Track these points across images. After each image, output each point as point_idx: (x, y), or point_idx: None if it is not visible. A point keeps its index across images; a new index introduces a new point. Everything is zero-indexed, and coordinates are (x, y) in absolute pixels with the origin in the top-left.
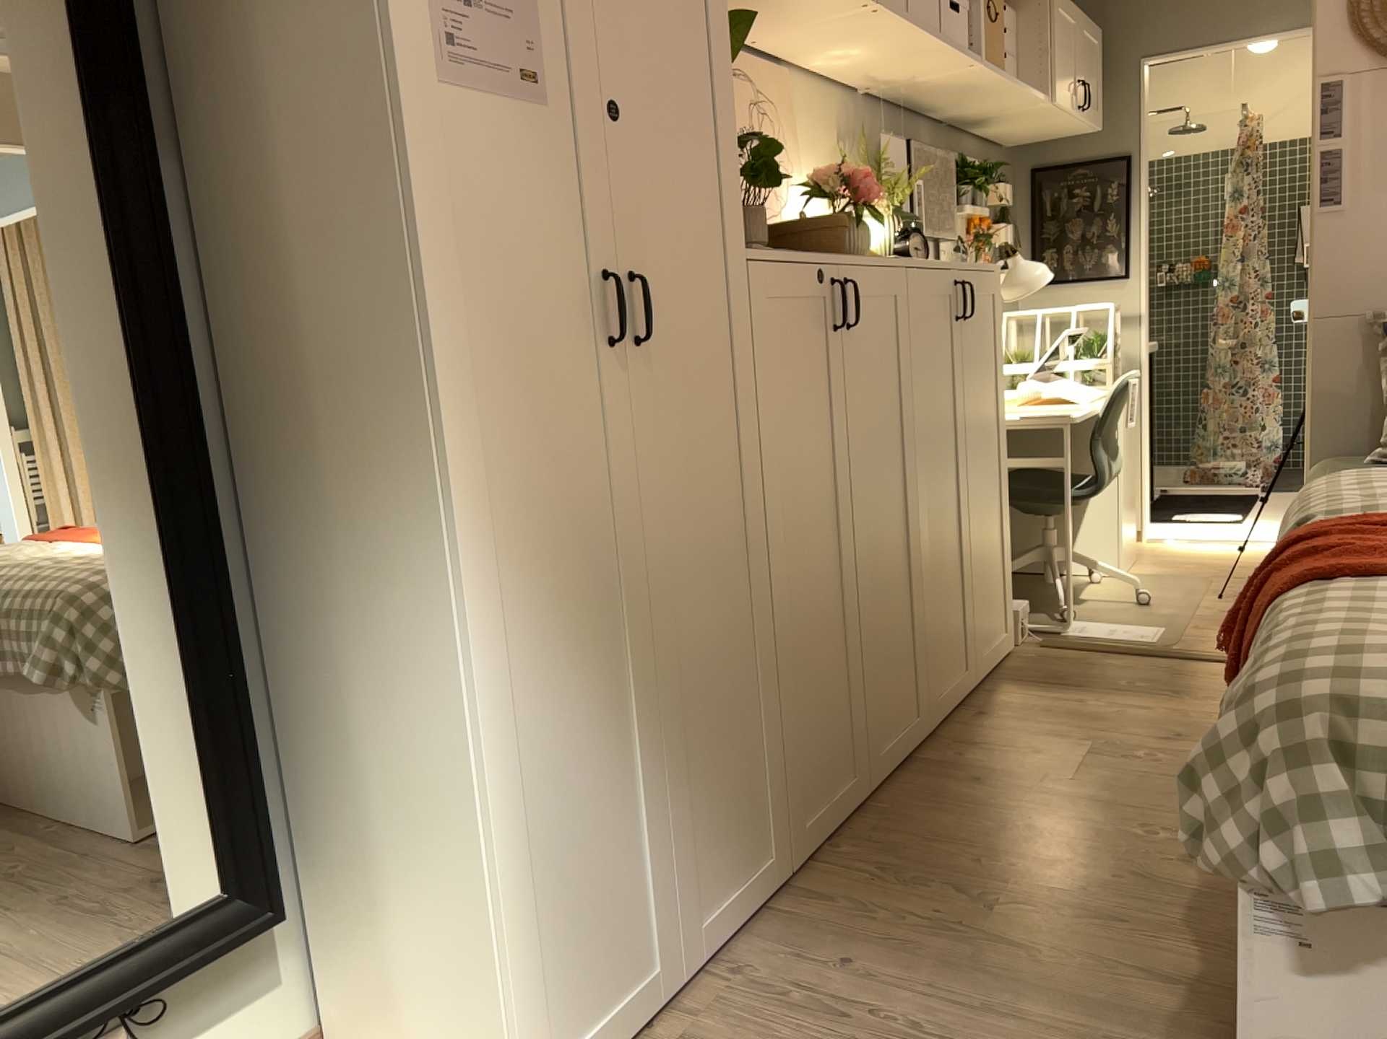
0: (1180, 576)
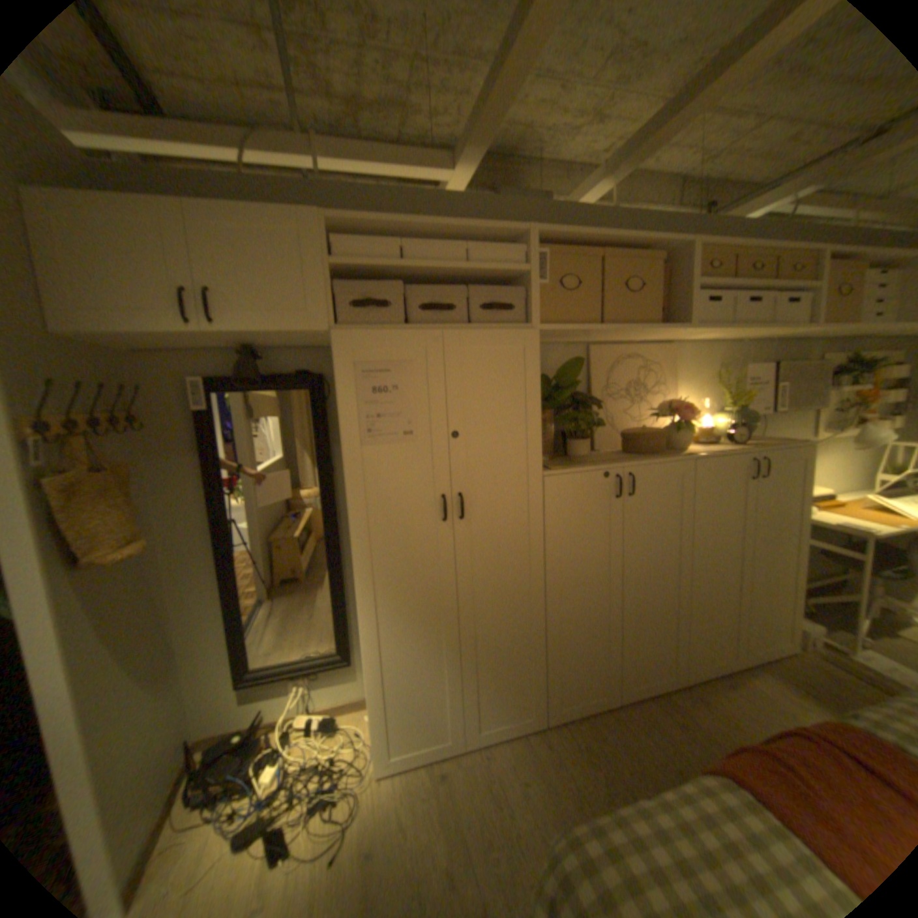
0: None
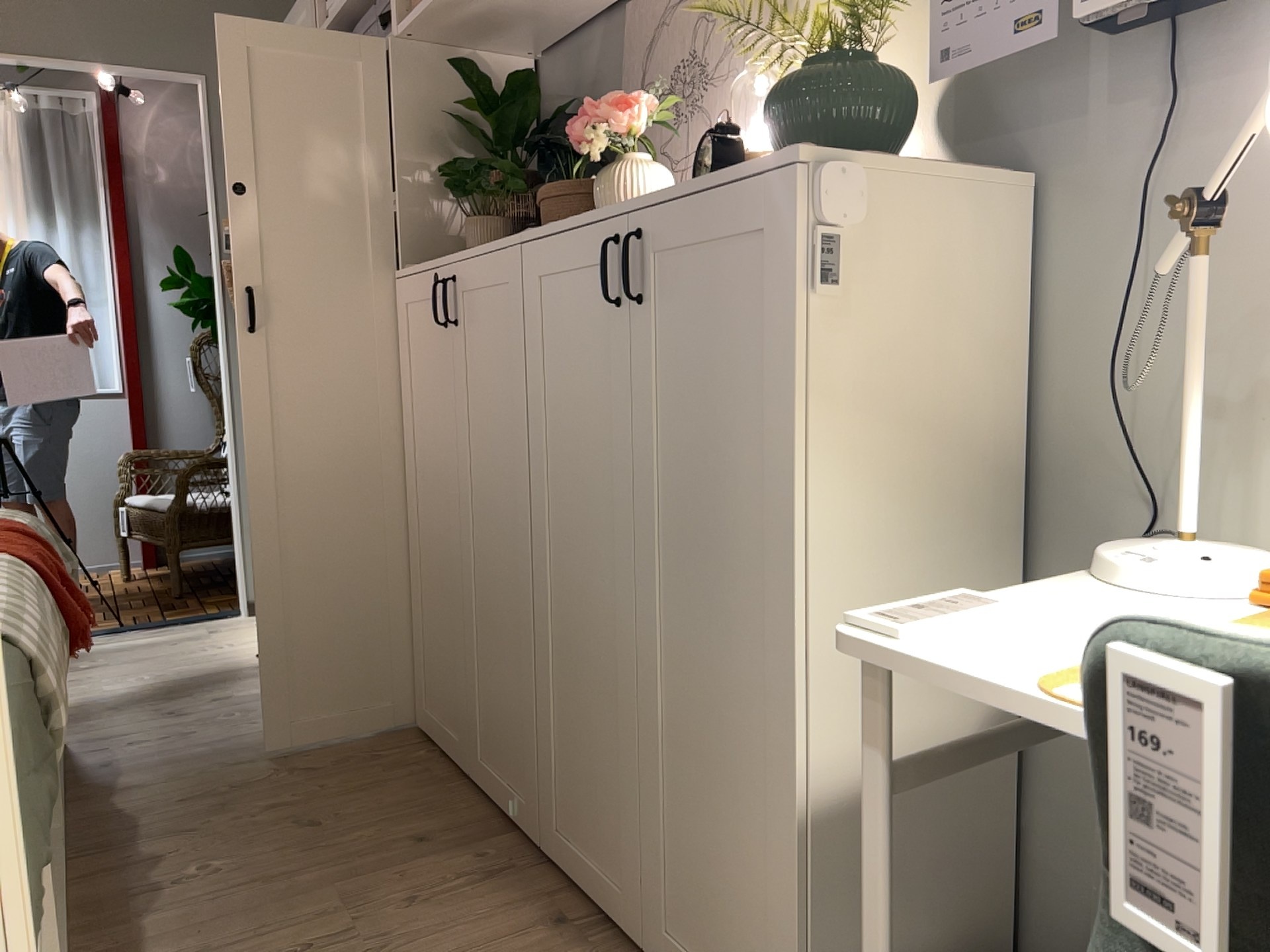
0: None
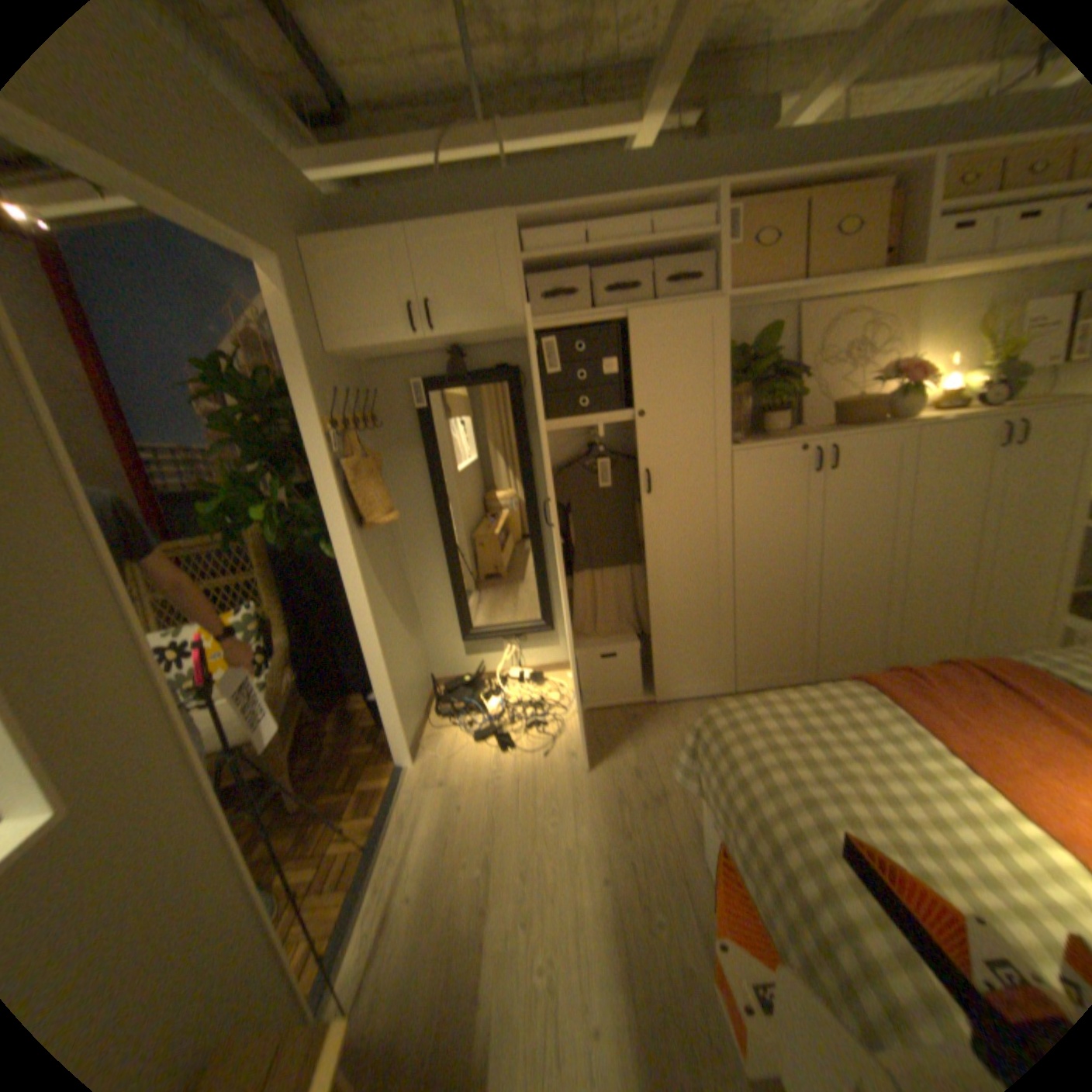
0: None
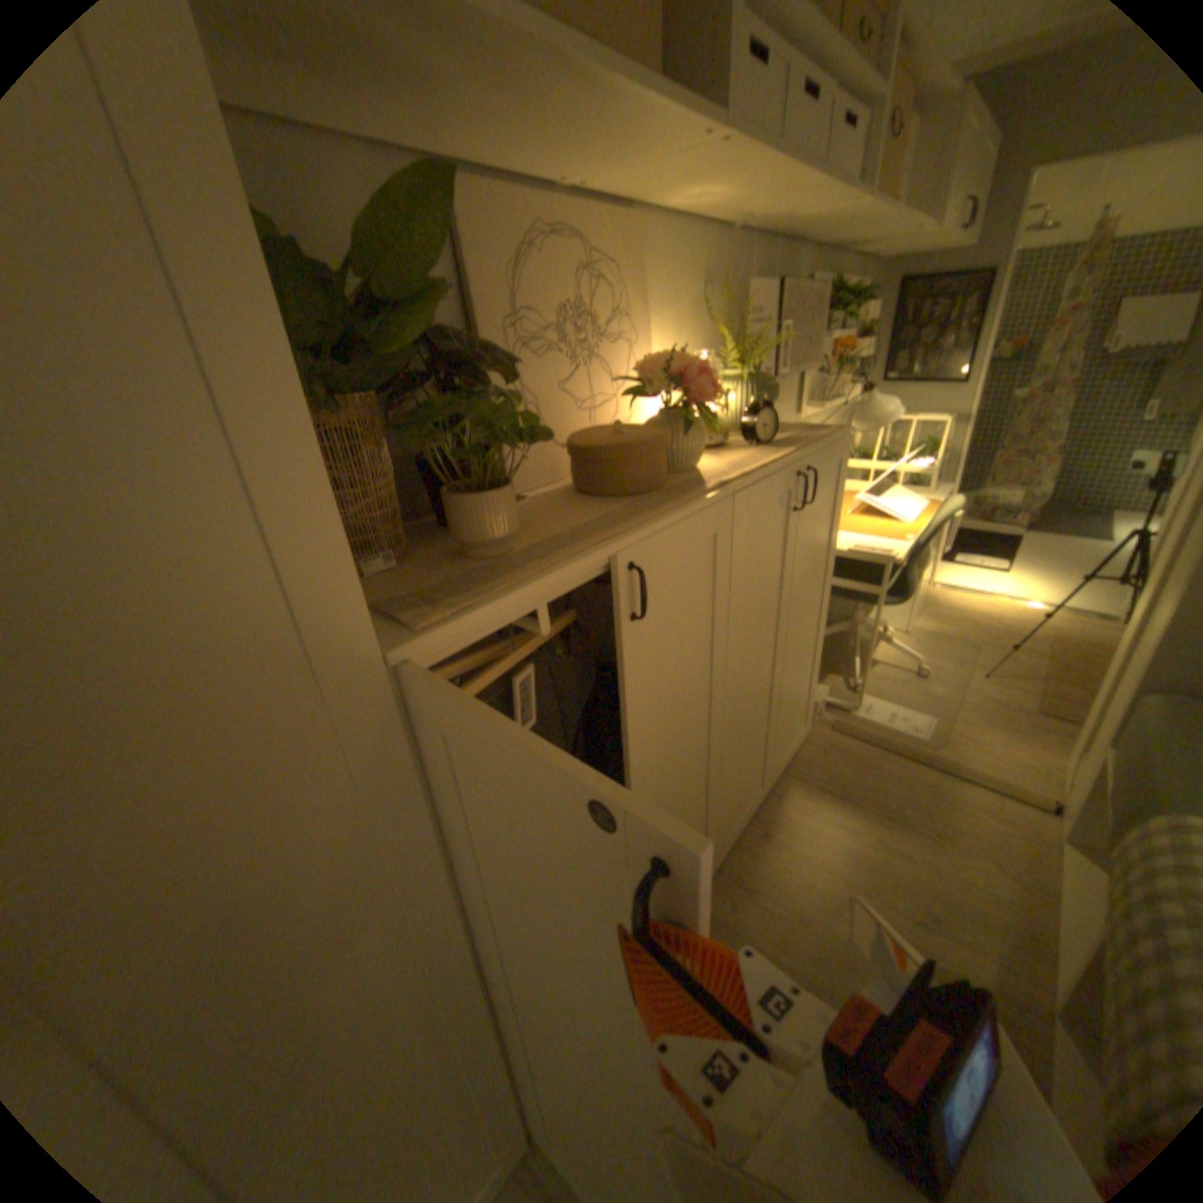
0: (958, 643)
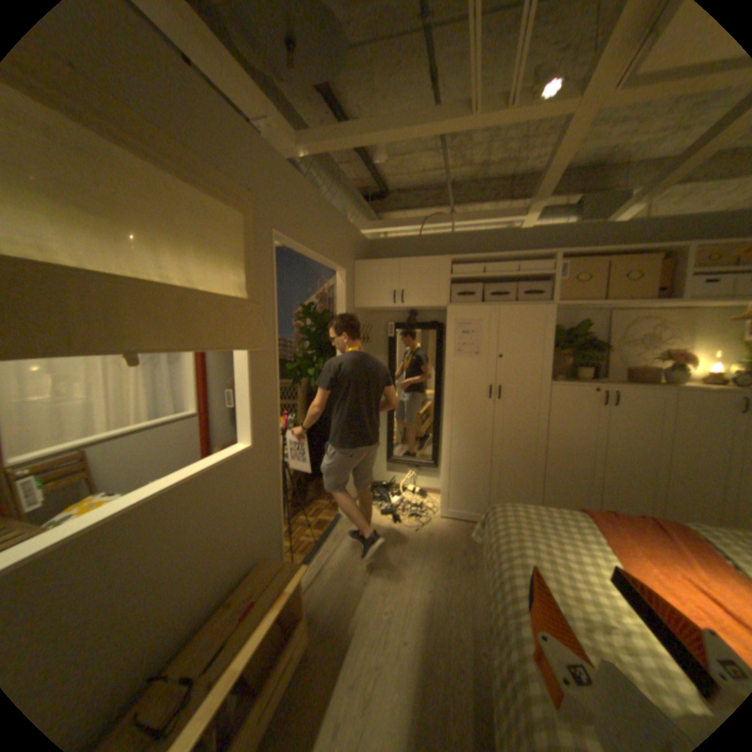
0: None
